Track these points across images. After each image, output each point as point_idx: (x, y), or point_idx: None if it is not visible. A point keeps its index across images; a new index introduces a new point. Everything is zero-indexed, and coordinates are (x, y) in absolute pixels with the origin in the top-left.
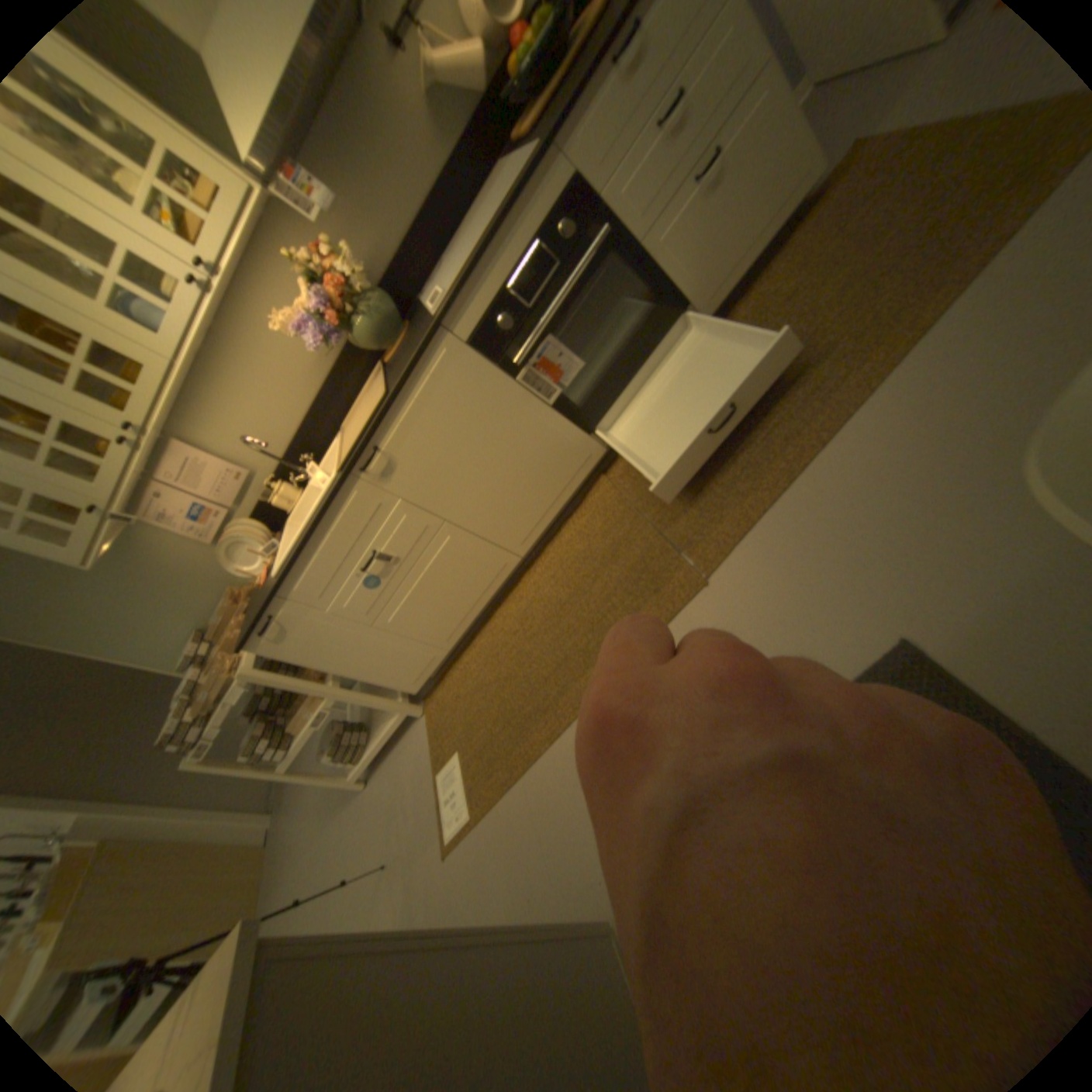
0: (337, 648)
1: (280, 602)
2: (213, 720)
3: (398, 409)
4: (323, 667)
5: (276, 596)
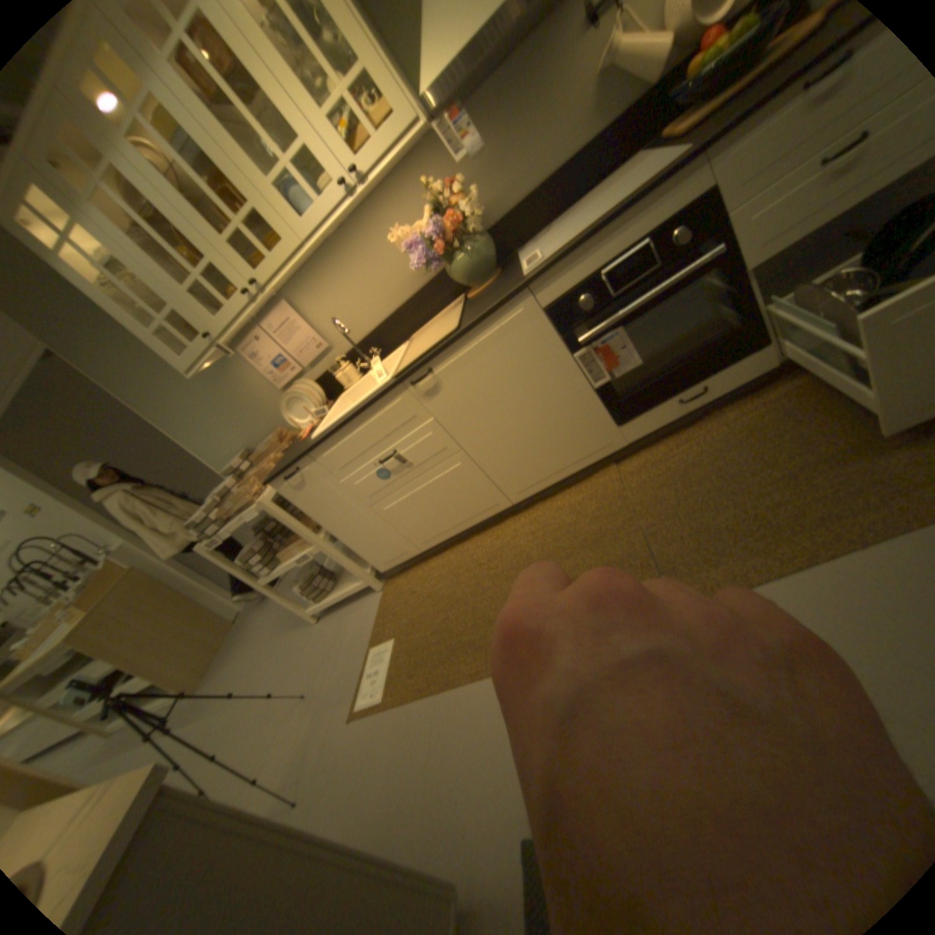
0: (335, 513)
1: (307, 461)
2: (228, 525)
3: (460, 345)
4: (320, 522)
5: (306, 455)
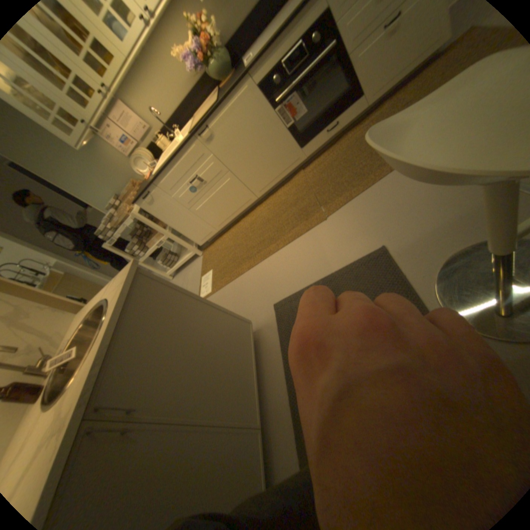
0: (172, 215)
1: (153, 186)
2: (117, 230)
3: (219, 109)
4: (165, 221)
5: (152, 183)
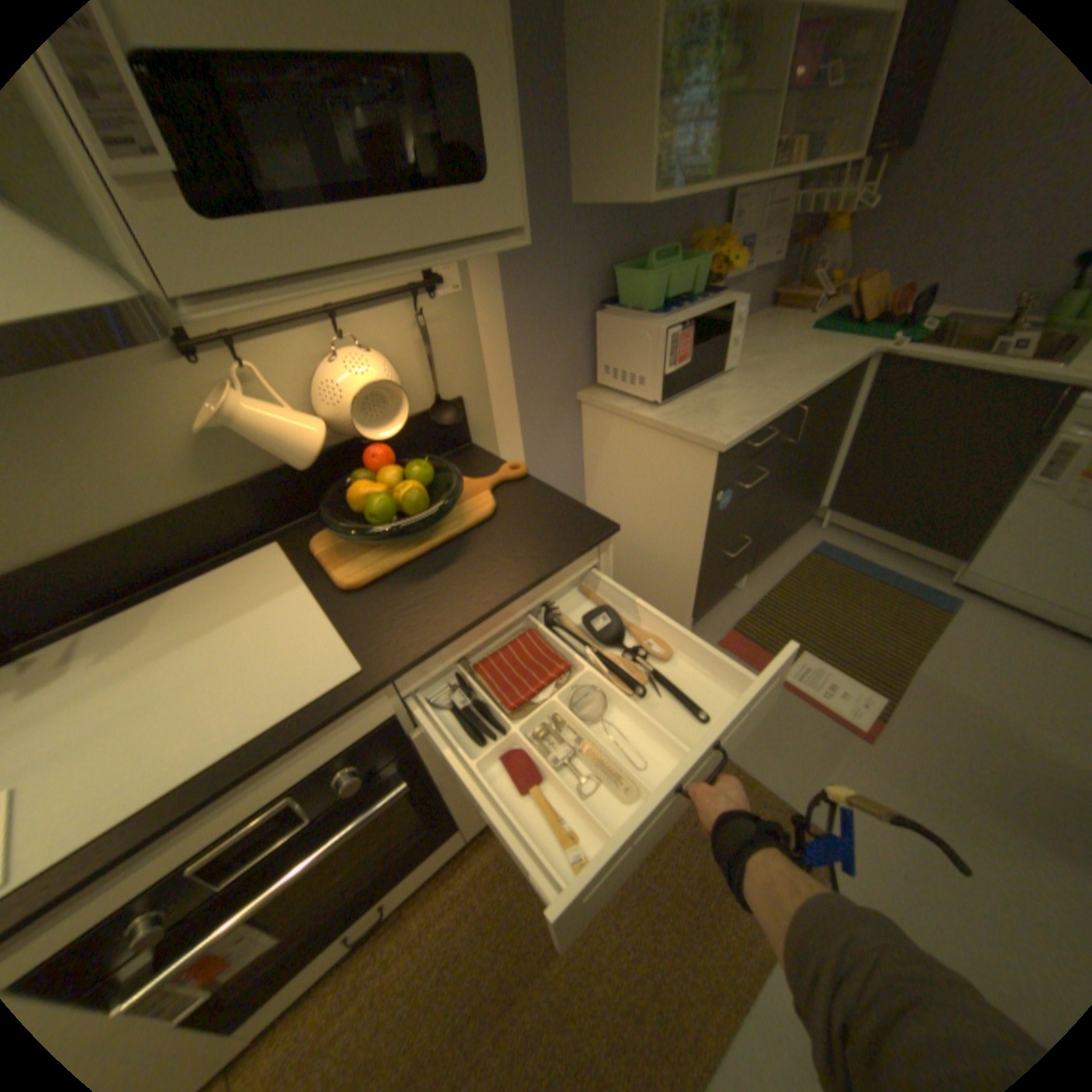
0: None
1: None
2: None
3: None
4: None
5: None
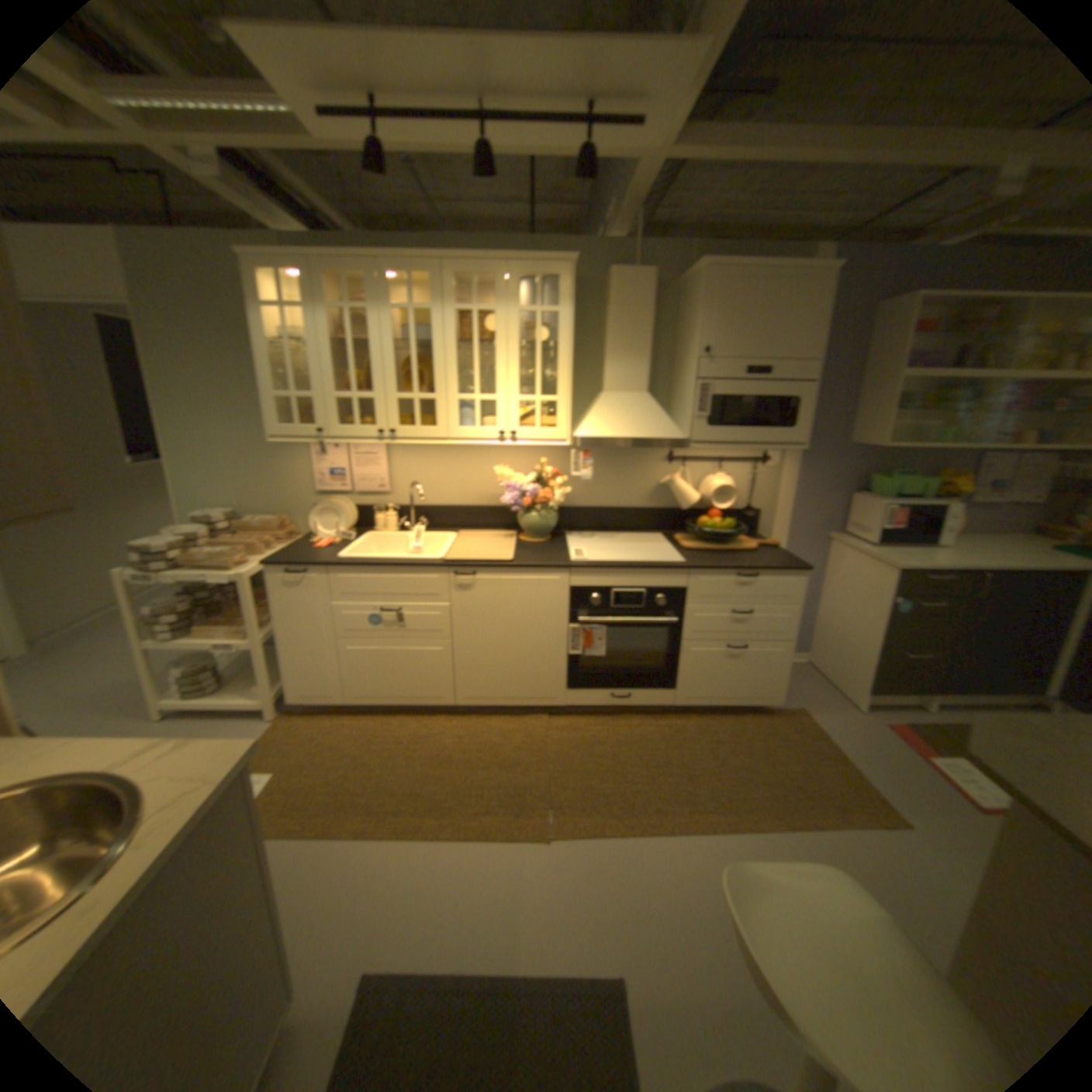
0: (297, 626)
1: (318, 571)
2: (172, 573)
3: (505, 572)
4: (273, 625)
5: (323, 567)
